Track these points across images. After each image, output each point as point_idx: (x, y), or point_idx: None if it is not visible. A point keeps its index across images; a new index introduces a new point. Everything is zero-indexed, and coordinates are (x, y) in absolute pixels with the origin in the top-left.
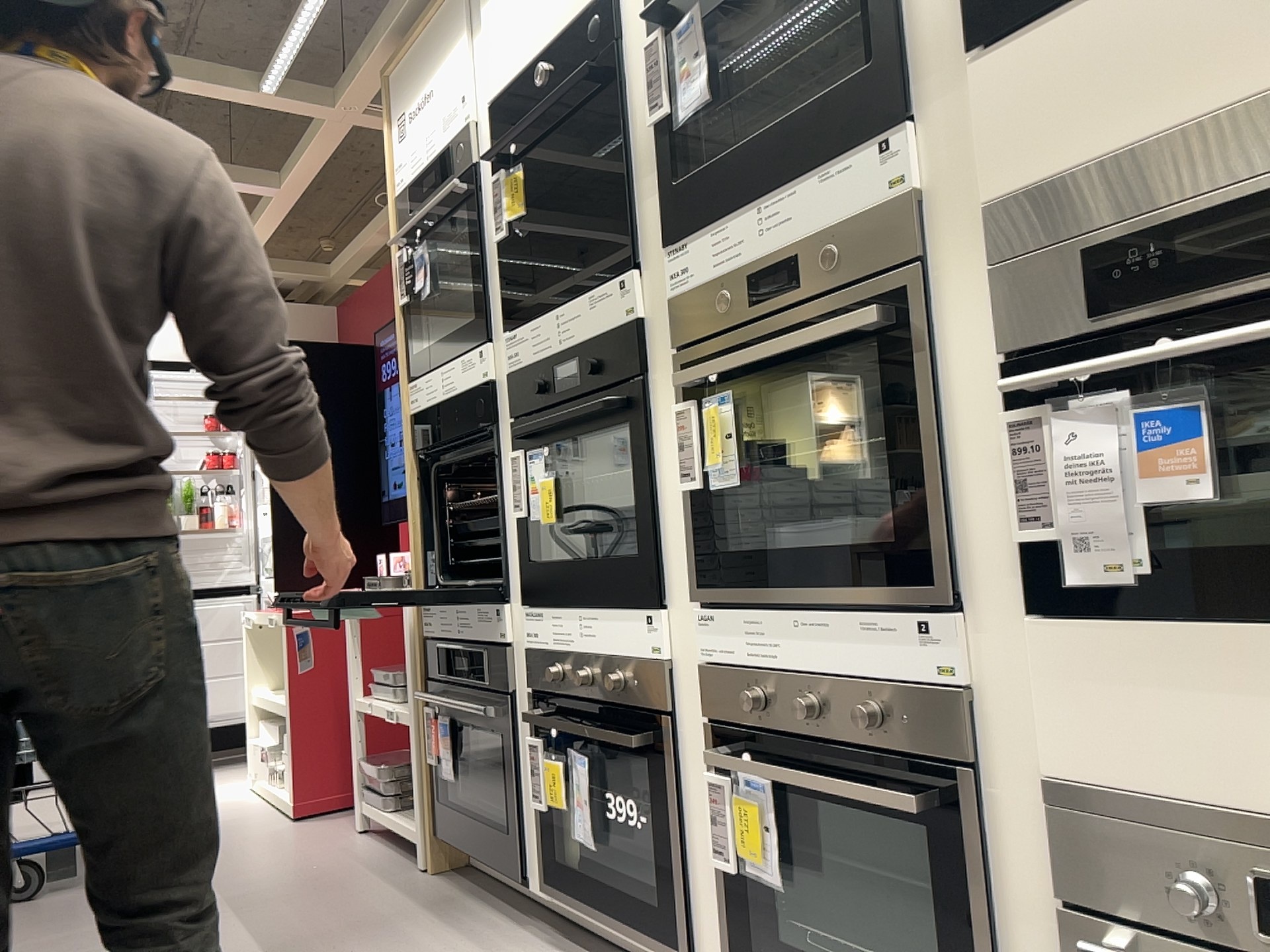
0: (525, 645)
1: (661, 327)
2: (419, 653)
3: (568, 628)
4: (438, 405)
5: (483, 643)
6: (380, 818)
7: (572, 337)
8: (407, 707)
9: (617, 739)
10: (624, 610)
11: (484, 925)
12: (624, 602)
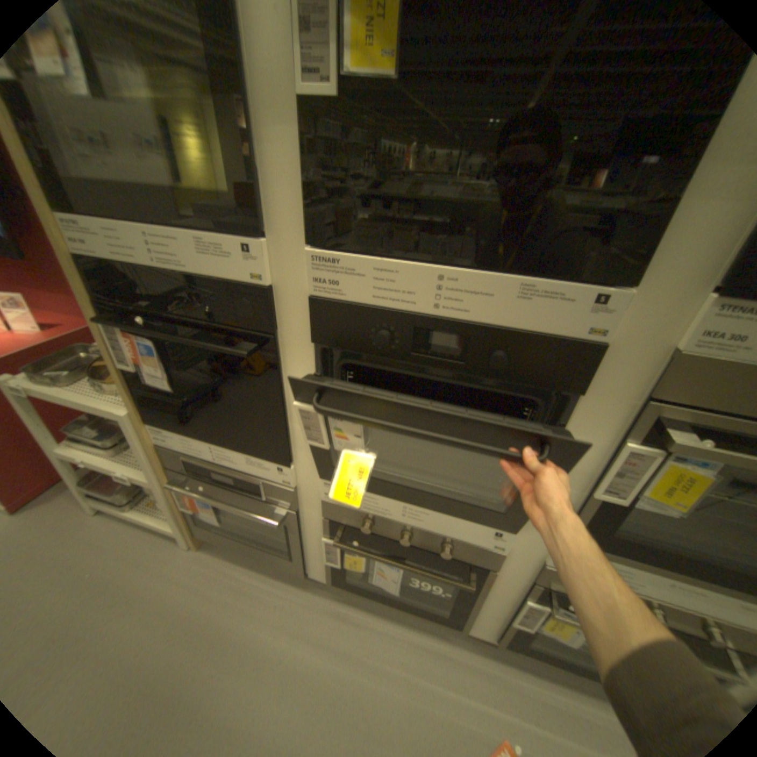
0: (323, 498)
1: (635, 363)
2: (152, 454)
3: (388, 507)
4: (135, 261)
5: (256, 477)
6: (118, 515)
7: (468, 313)
8: (132, 468)
9: (457, 586)
10: (468, 520)
11: (278, 597)
12: (472, 519)
